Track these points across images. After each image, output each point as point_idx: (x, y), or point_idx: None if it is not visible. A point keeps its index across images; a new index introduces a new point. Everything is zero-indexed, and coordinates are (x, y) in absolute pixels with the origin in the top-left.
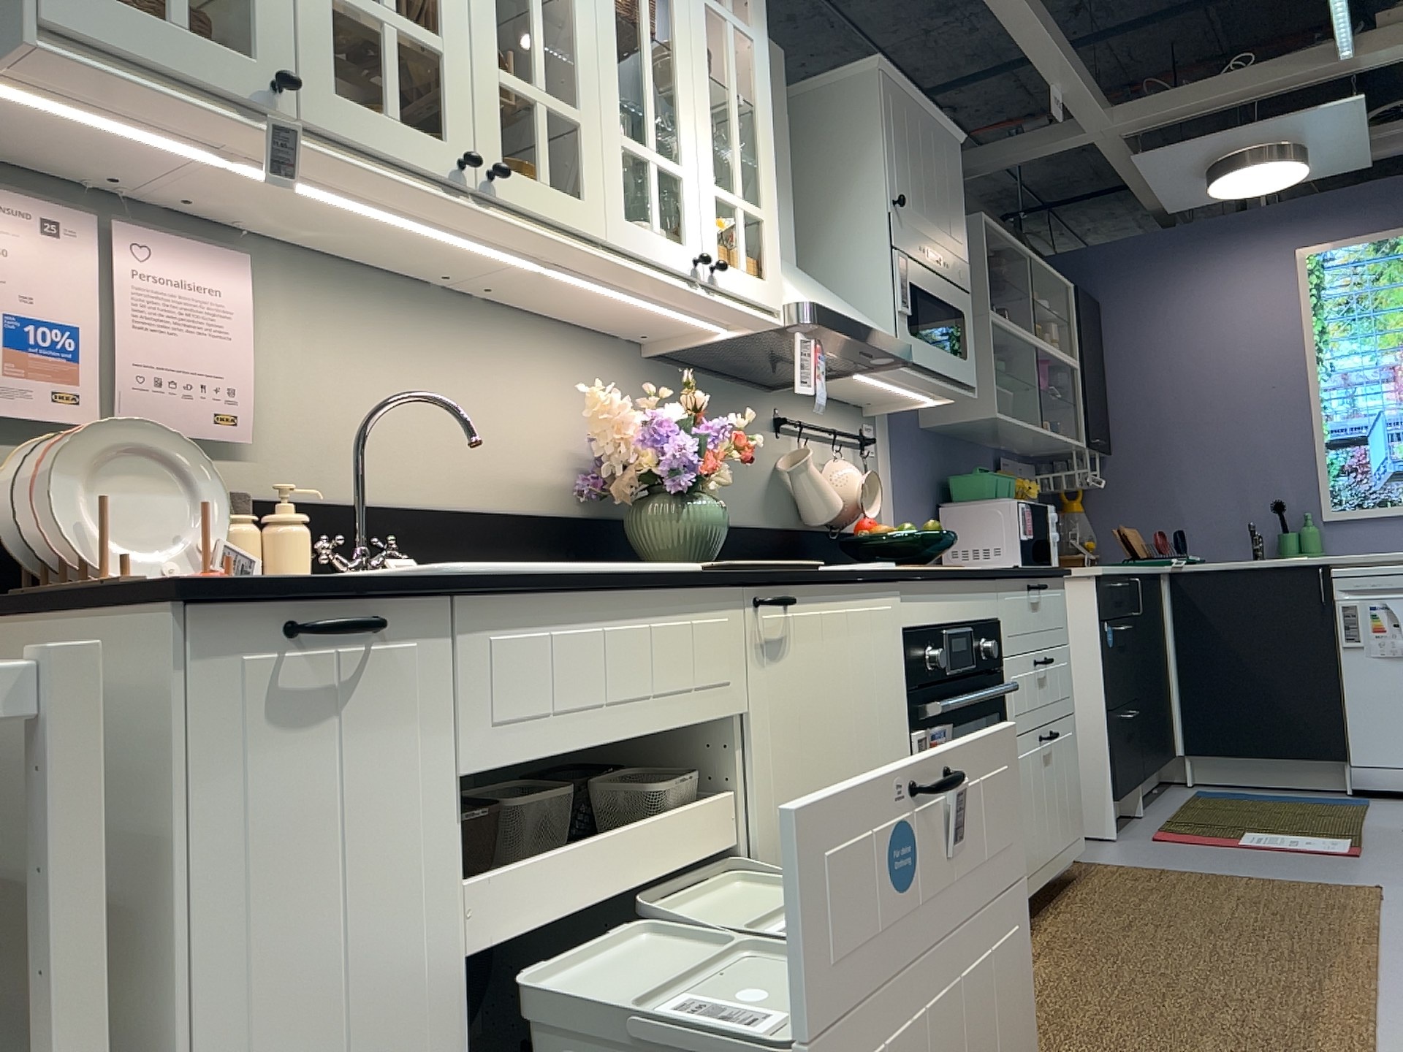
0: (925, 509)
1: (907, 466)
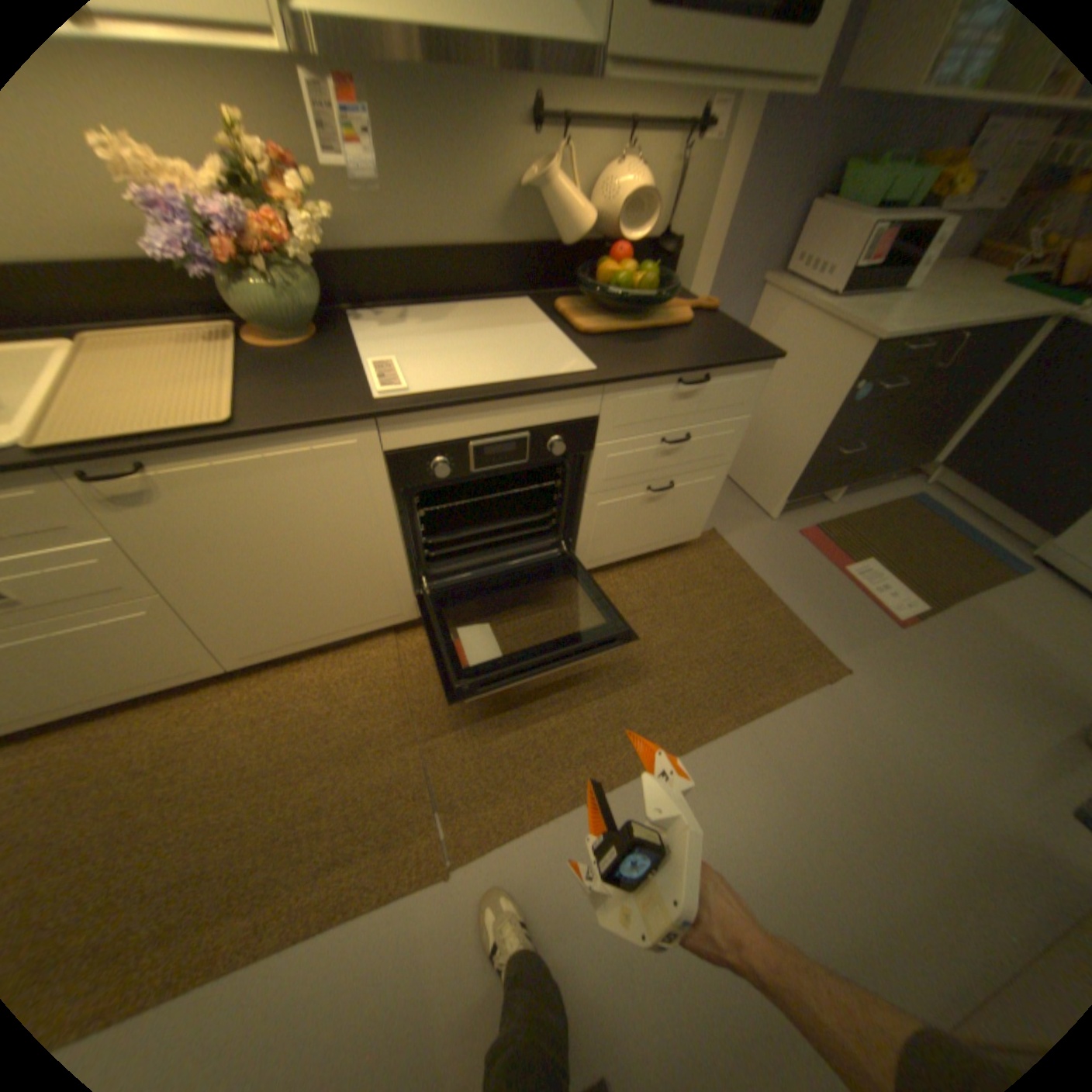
0: (789, 199)
1: (777, 147)
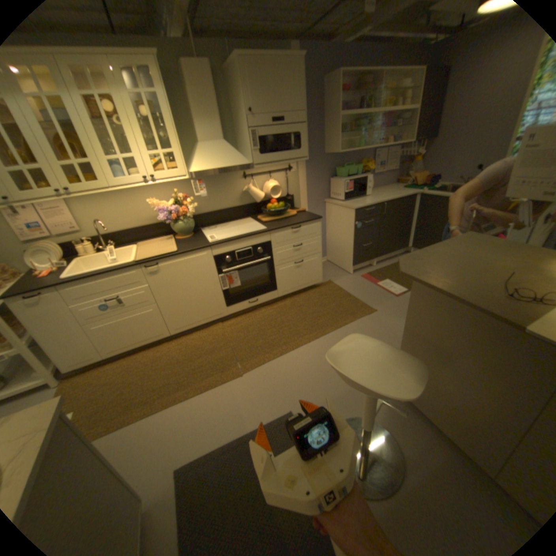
0: (323, 180)
1: (313, 169)
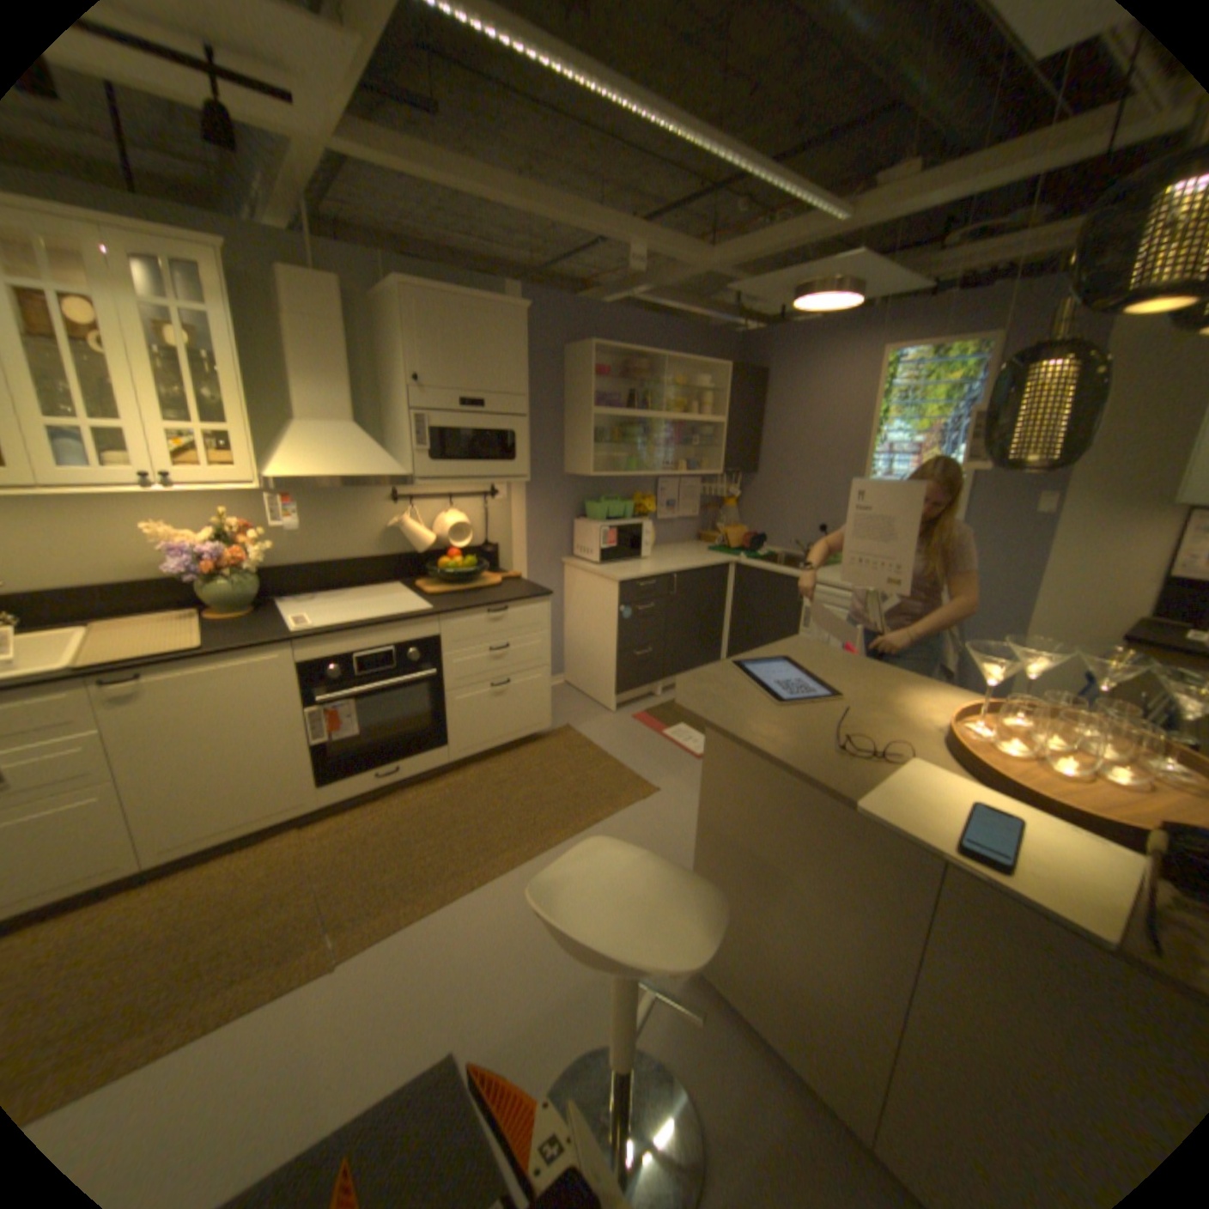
0: (559, 522)
1: (540, 500)
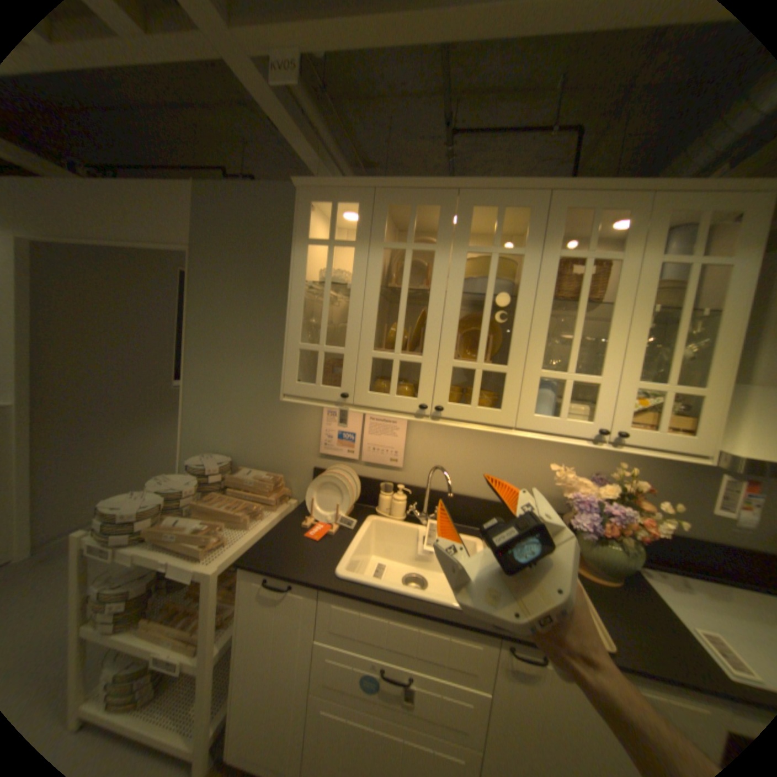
0: None
1: None
